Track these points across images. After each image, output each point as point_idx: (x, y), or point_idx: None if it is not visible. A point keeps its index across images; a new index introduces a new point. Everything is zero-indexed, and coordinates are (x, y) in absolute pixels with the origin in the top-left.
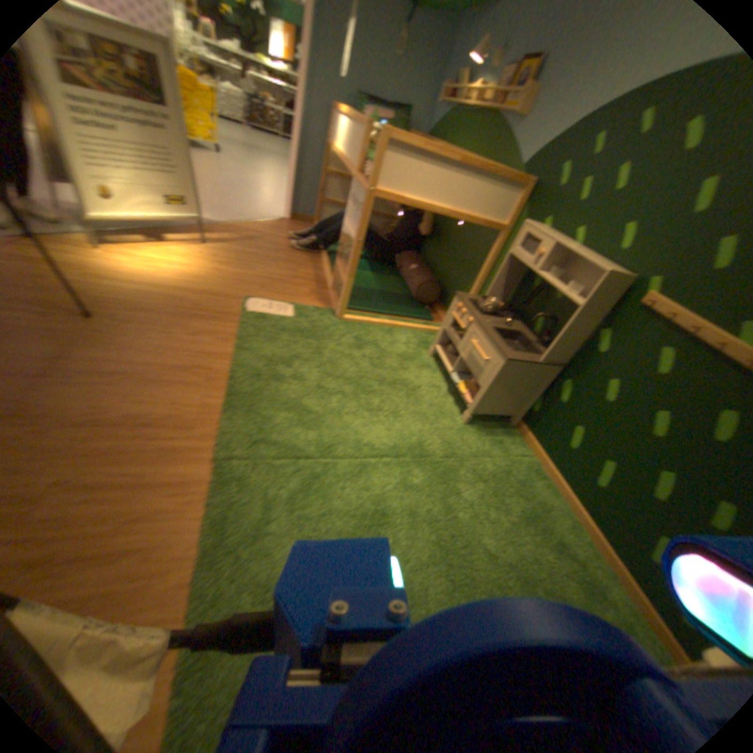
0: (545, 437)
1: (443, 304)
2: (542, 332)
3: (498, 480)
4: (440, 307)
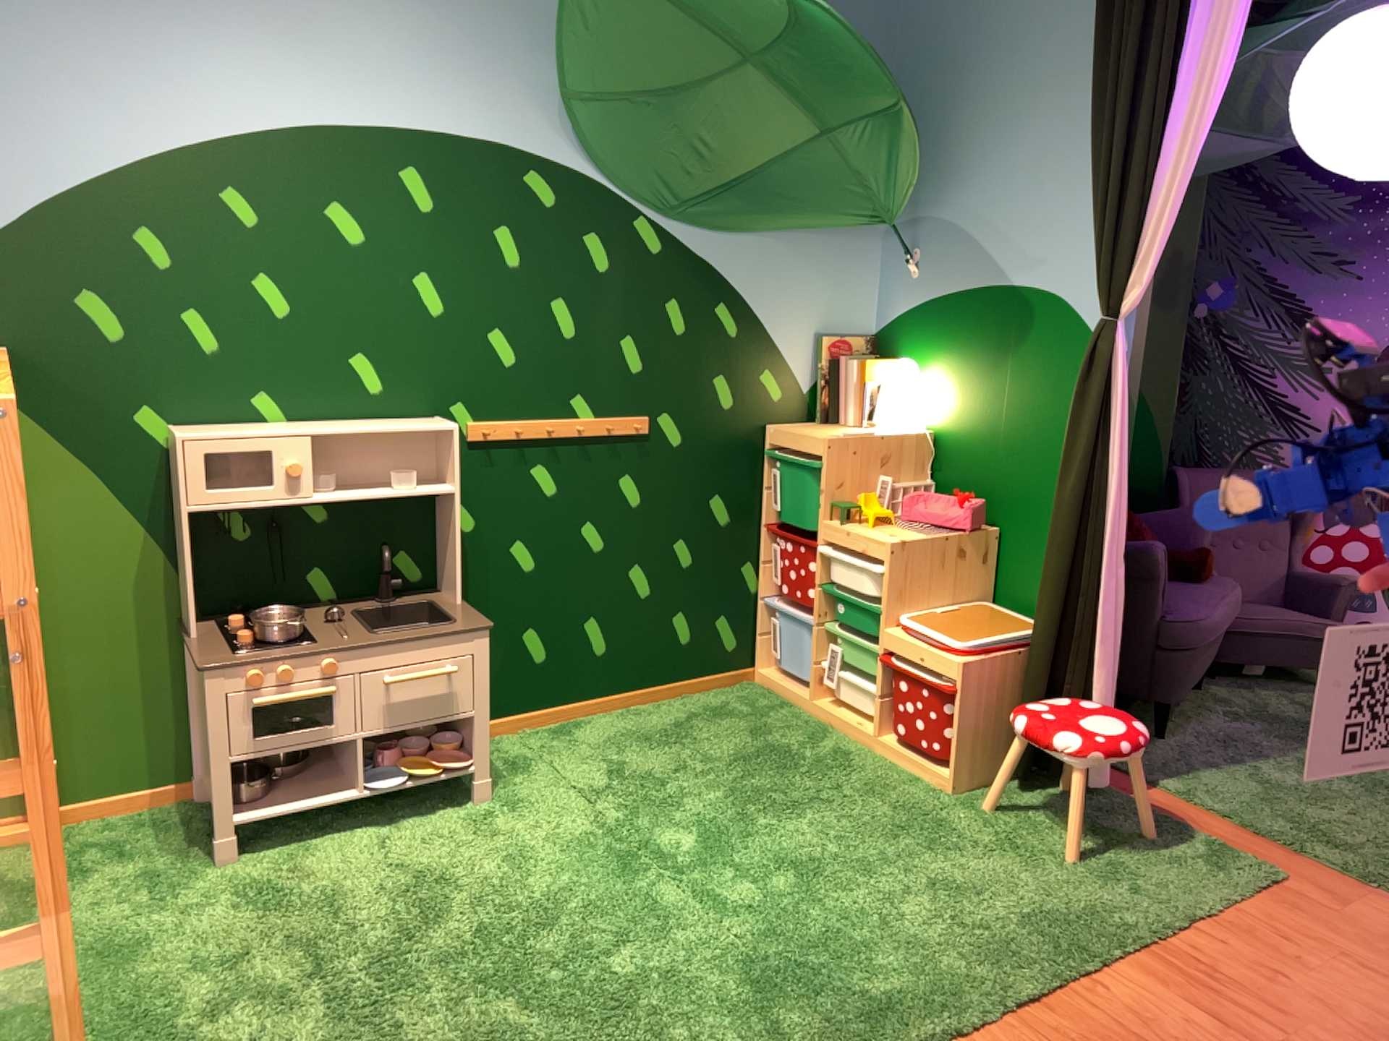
0: (498, 698)
1: None
2: (347, 588)
3: (607, 764)
4: None
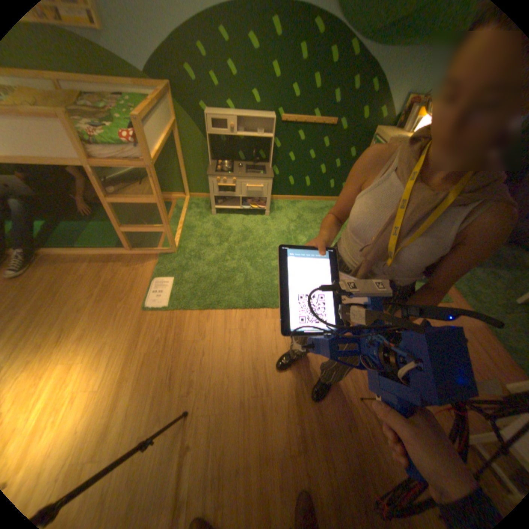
0: (279, 192)
1: None
2: (245, 158)
3: (297, 216)
4: None
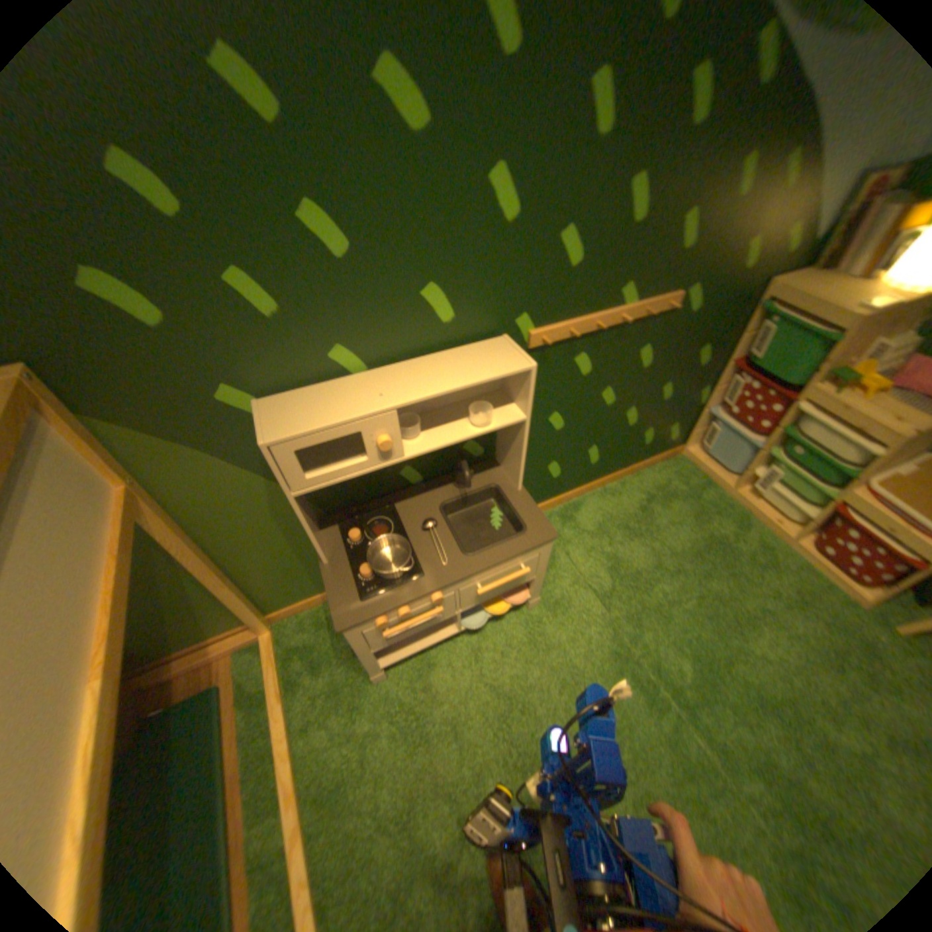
0: None
1: (139, 665)
2: (425, 474)
3: (606, 564)
4: (143, 670)
